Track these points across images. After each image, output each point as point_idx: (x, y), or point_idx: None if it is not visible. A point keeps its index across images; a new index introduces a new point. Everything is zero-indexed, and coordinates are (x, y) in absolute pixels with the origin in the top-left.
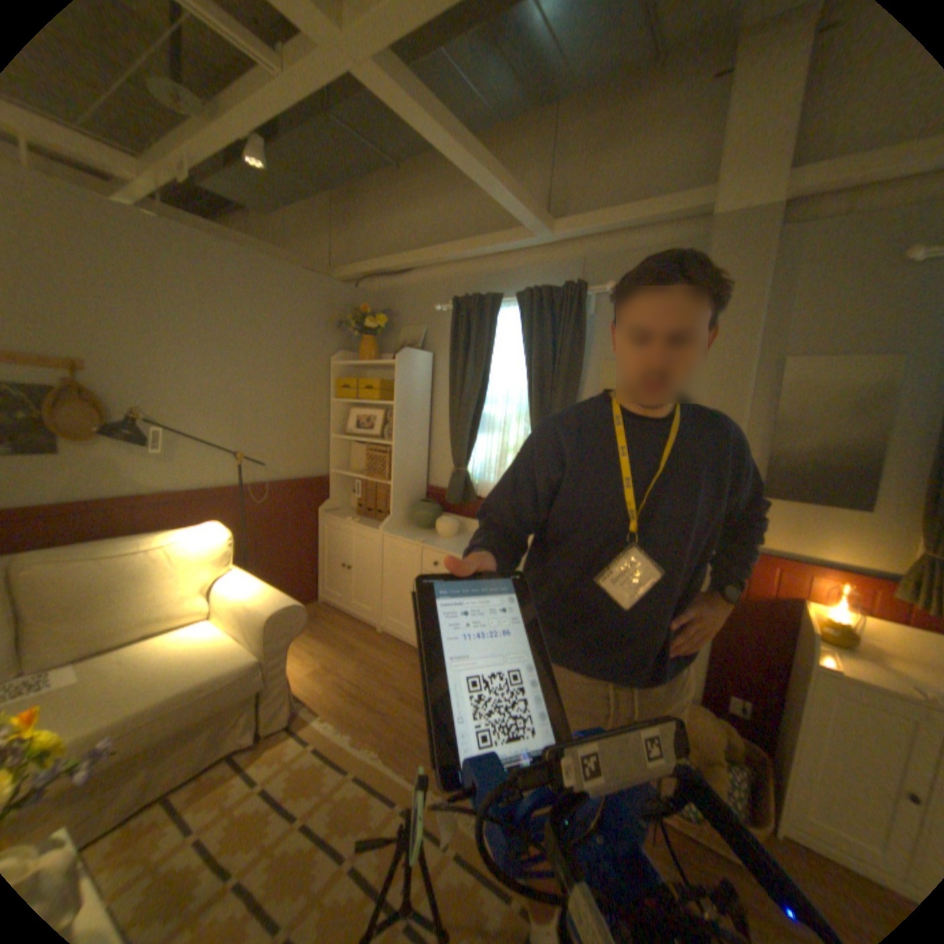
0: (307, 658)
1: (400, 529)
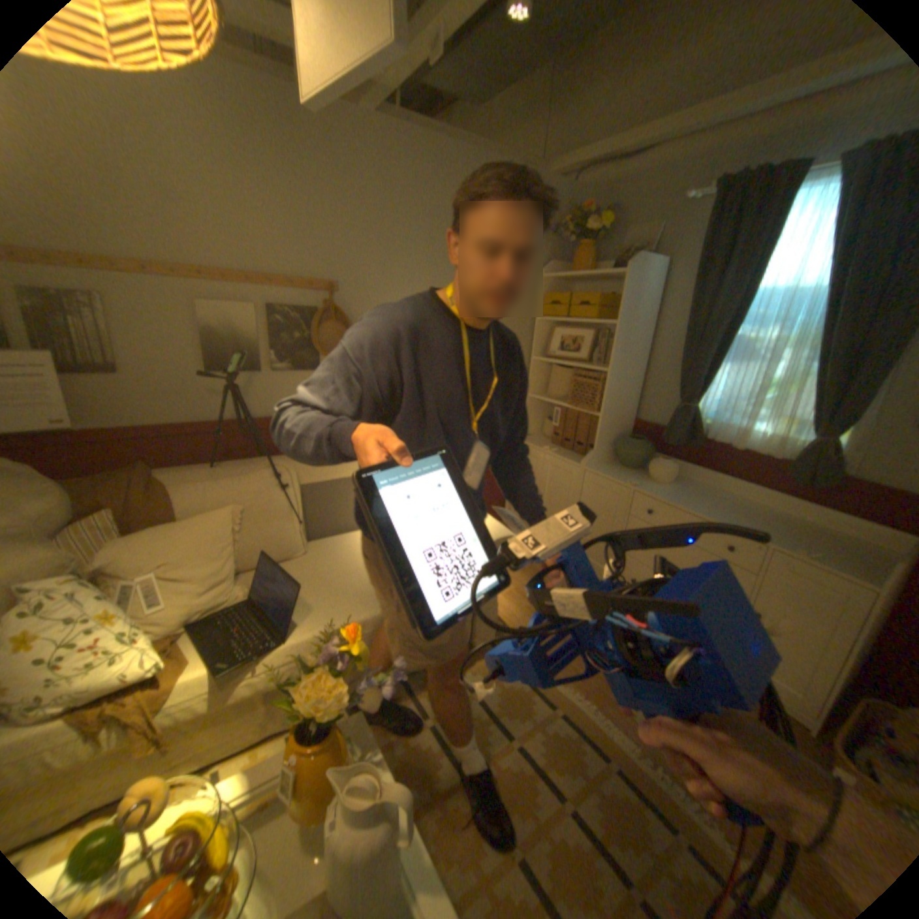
0: None
1: (603, 465)
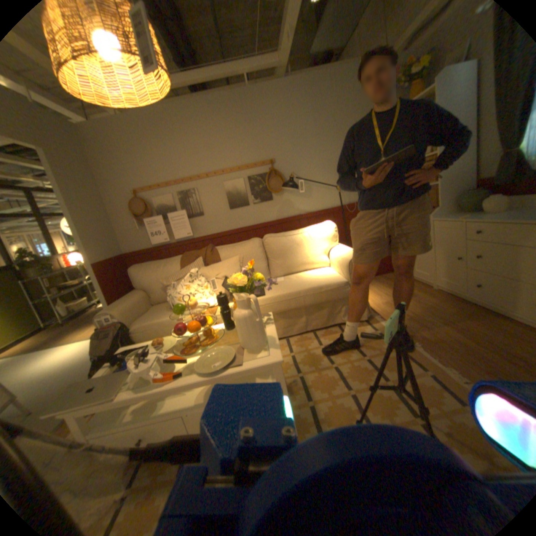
0: (384, 295)
1: (449, 215)
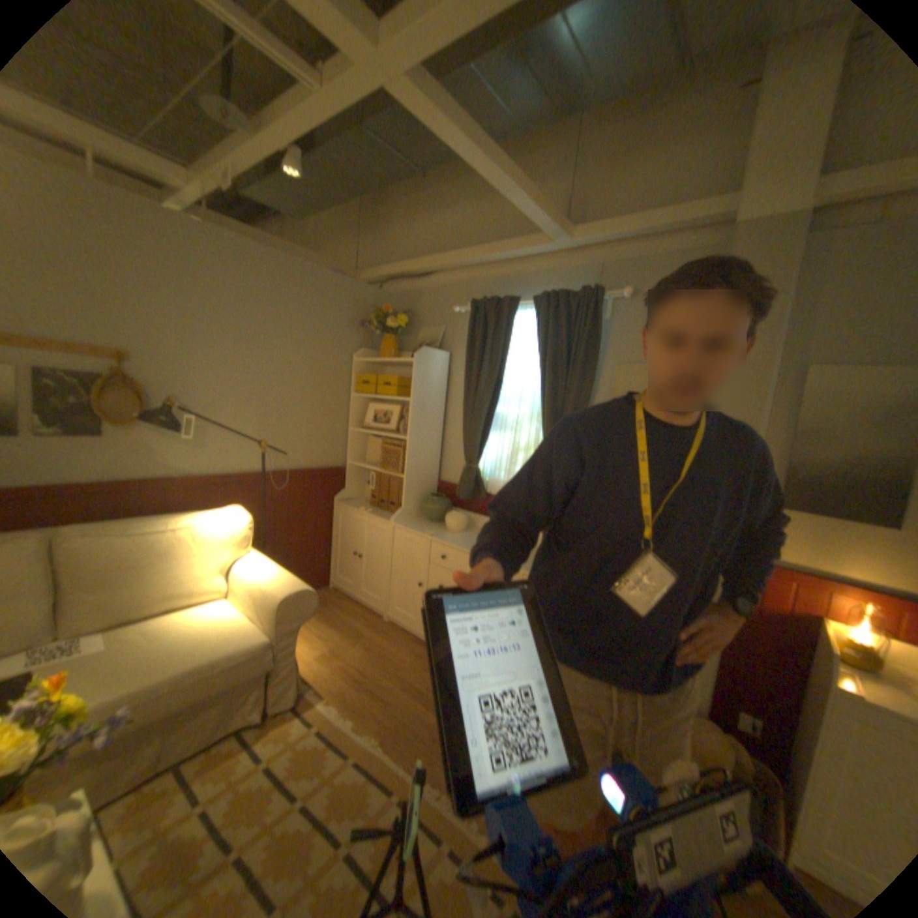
0: (316, 640)
1: (410, 521)
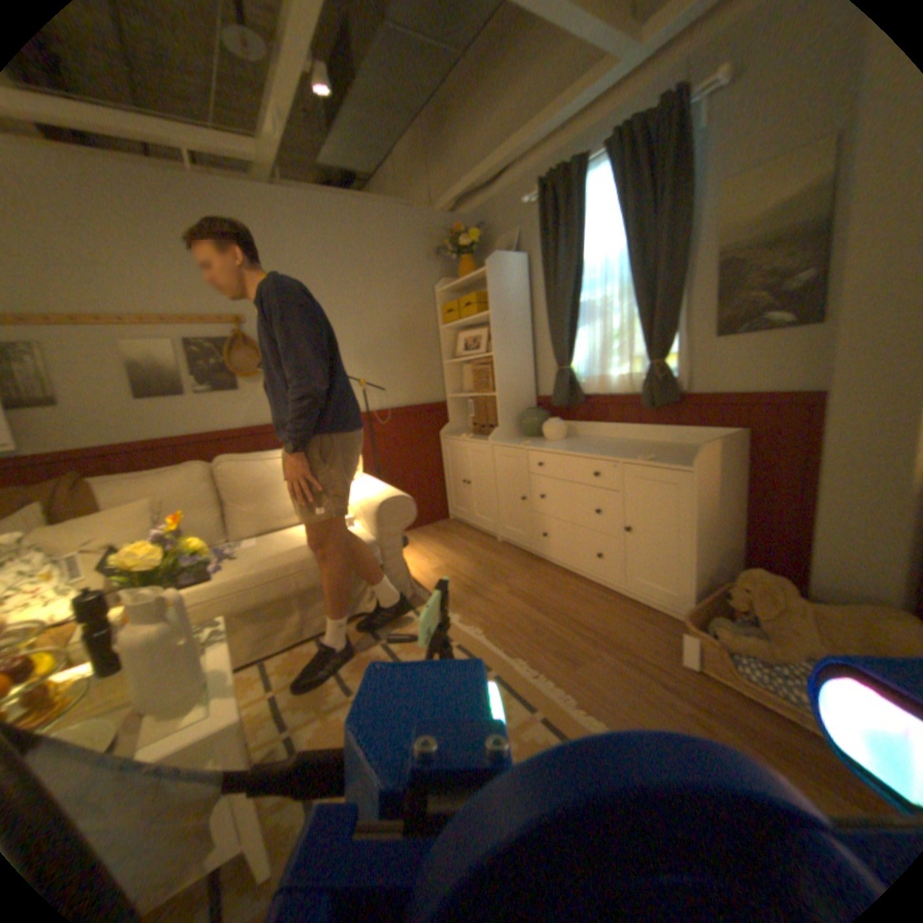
0: (433, 557)
1: (509, 439)
